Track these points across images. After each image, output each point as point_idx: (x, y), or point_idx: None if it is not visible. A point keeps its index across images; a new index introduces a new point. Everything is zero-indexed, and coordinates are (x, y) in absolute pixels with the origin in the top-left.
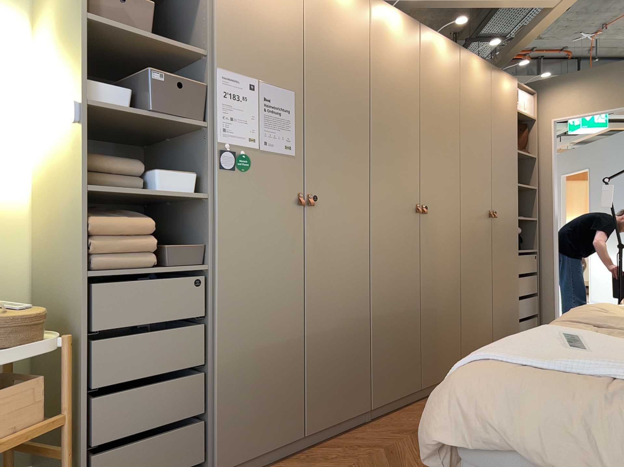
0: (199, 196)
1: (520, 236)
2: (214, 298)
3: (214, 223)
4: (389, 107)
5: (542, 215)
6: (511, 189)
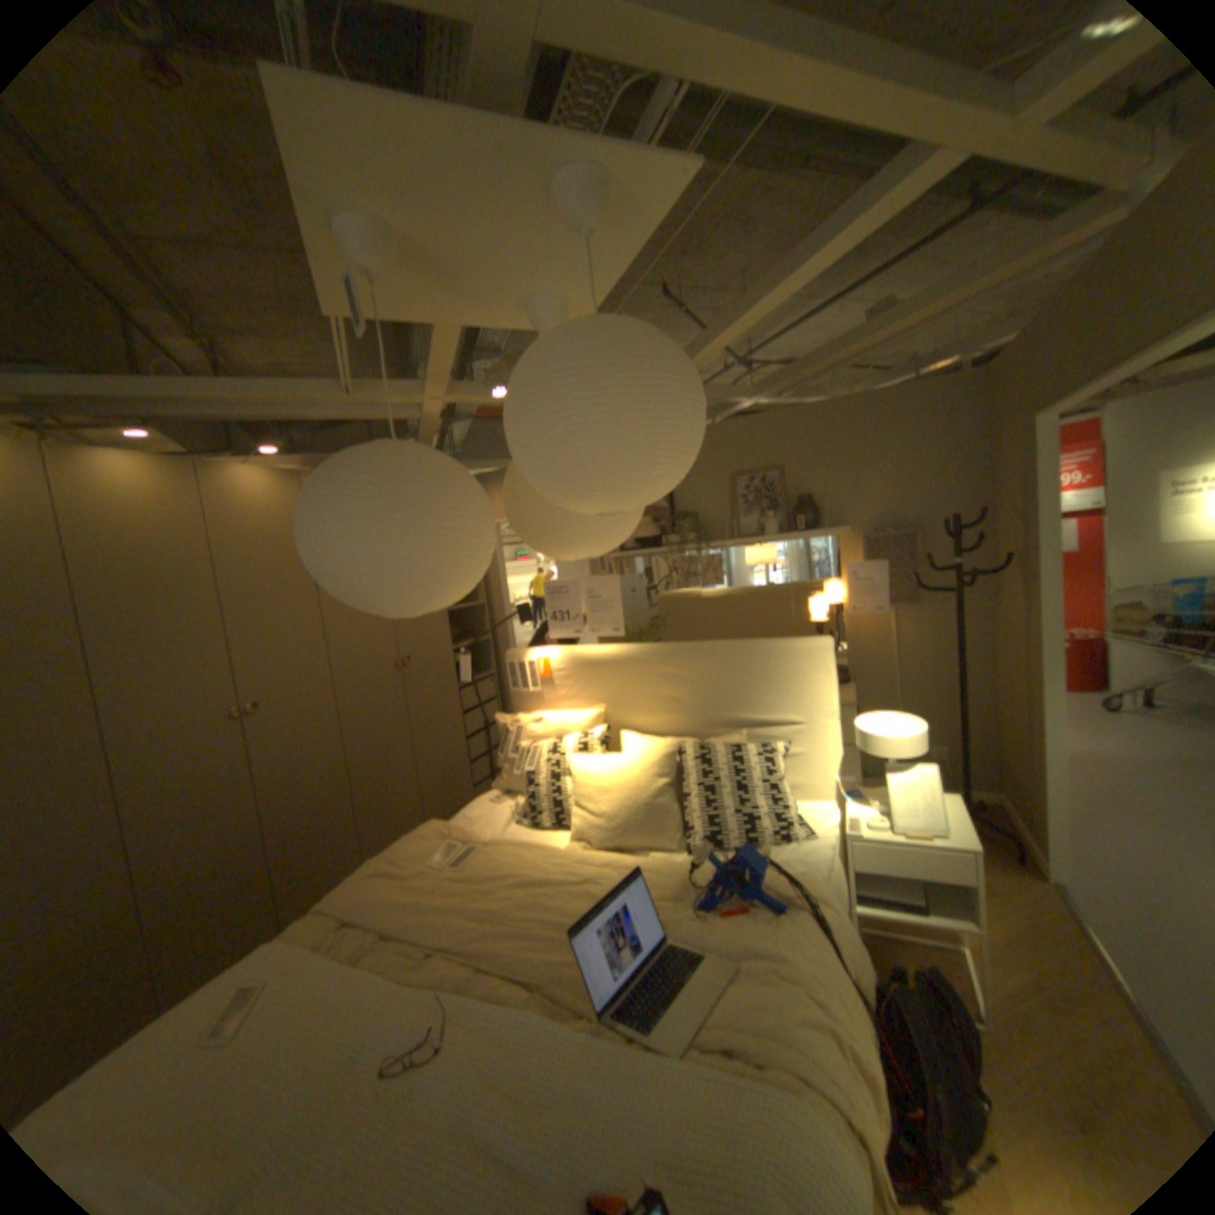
0: None
1: (482, 657)
2: None
3: None
4: (143, 597)
5: (503, 629)
6: (444, 617)
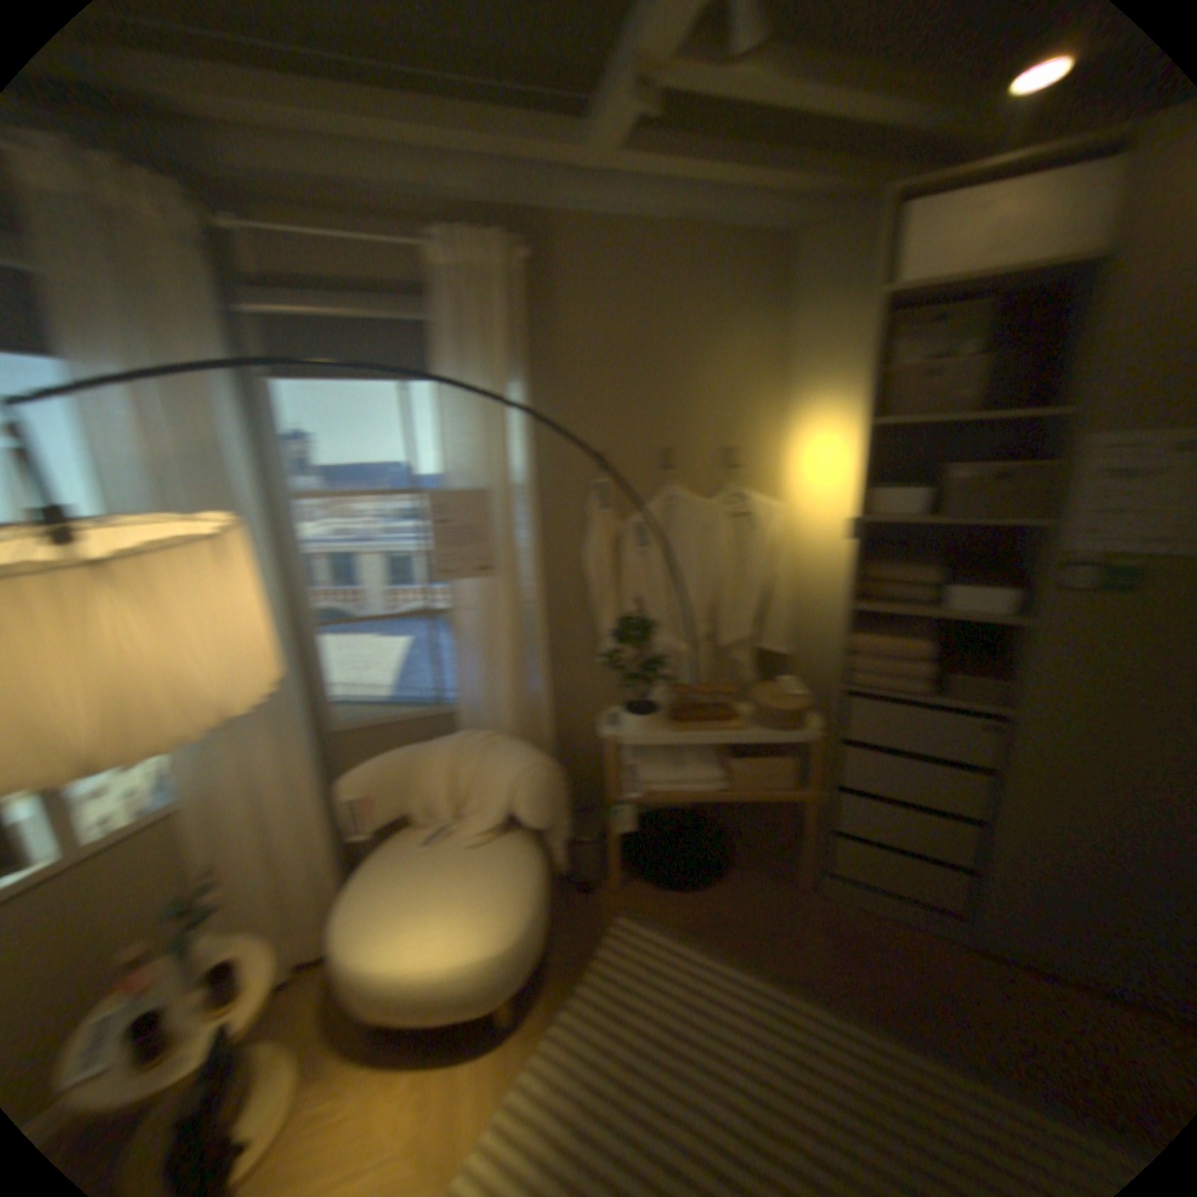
0: (1029, 623)
1: None
2: (1029, 757)
3: (1049, 664)
4: None
5: None
6: None
